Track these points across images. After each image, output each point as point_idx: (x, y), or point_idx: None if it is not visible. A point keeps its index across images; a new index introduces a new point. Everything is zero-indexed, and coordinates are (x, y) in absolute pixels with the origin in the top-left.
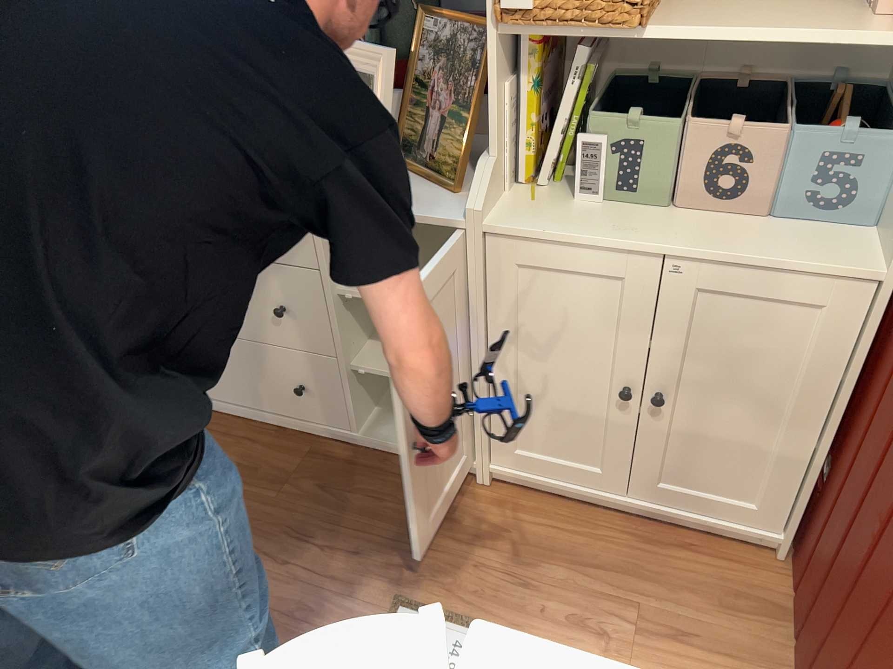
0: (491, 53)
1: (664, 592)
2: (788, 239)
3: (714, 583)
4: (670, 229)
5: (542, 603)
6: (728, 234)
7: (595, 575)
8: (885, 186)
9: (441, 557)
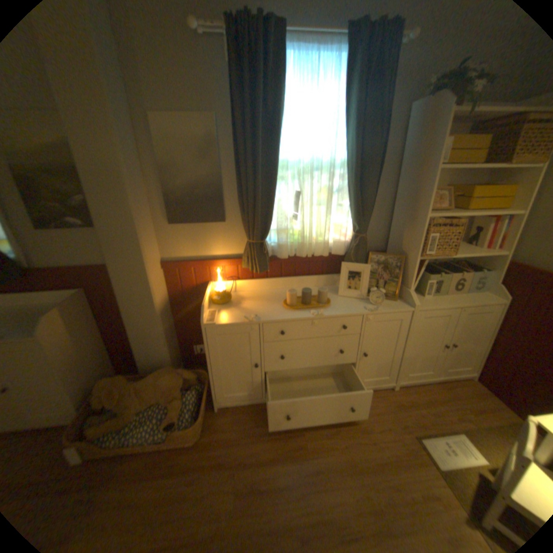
0: (415, 262)
1: (469, 403)
2: (479, 297)
3: (474, 395)
4: (455, 299)
5: (450, 421)
6: (468, 298)
7: (451, 406)
8: (493, 281)
9: (413, 420)
